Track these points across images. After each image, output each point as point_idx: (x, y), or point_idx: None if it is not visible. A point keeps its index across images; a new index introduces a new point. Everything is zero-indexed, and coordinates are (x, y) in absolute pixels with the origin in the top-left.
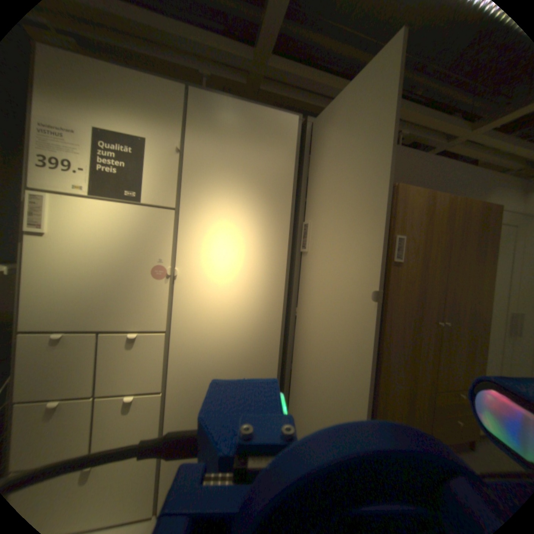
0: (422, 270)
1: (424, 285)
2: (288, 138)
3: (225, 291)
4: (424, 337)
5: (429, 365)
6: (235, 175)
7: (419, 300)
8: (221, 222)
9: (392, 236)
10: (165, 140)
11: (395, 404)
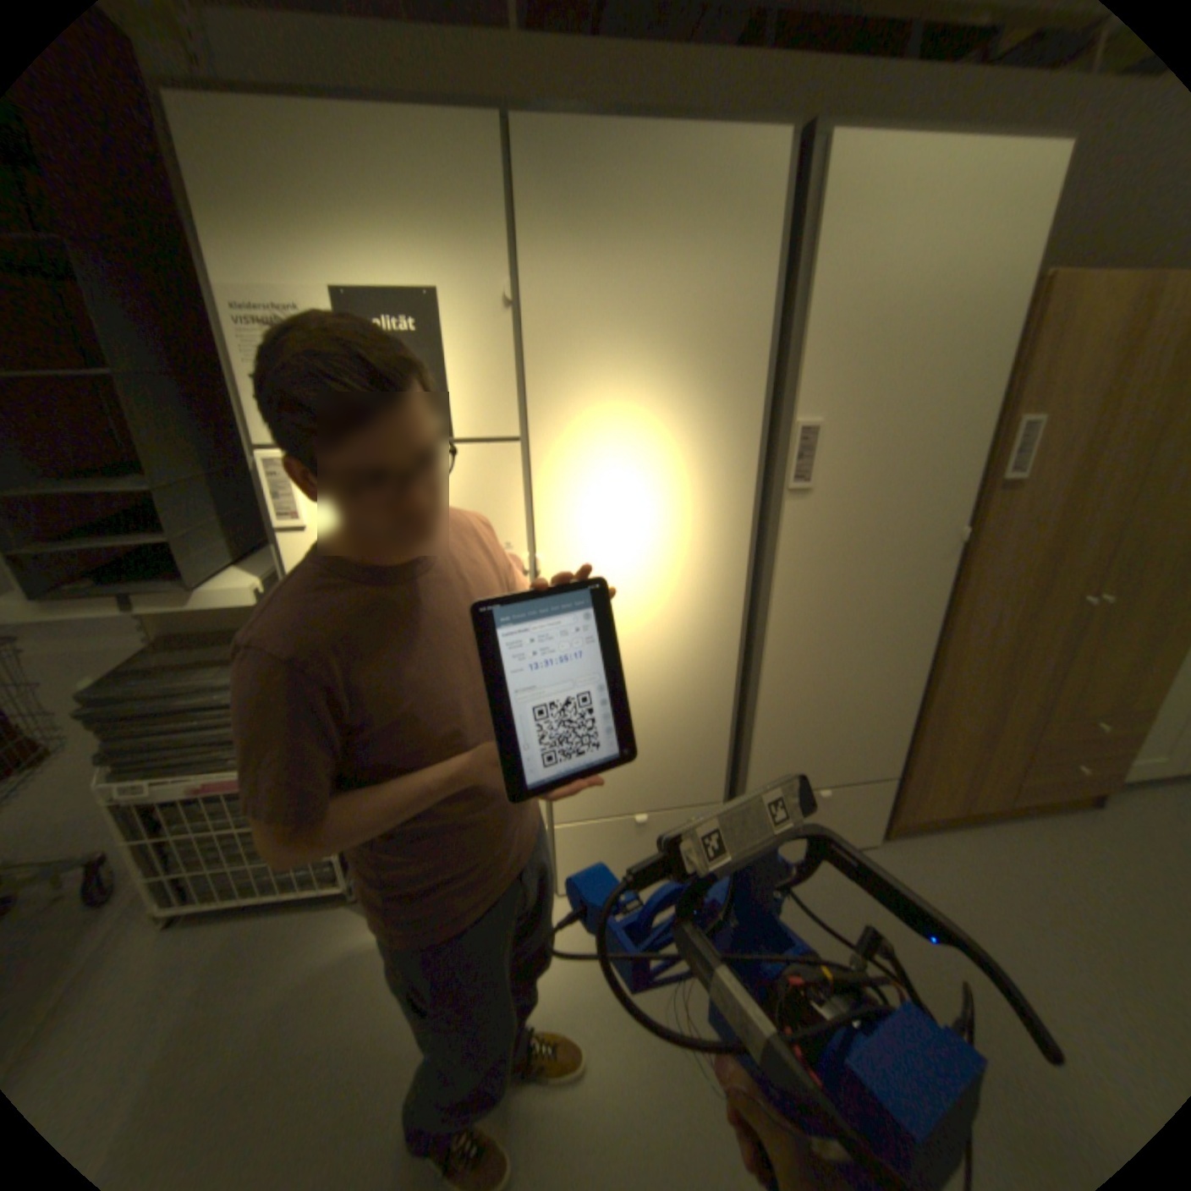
0: (1073, 489)
1: (1069, 523)
2: (764, 201)
3: (631, 584)
4: (1044, 628)
5: (1042, 679)
6: (636, 334)
7: (1049, 555)
8: (613, 450)
9: (1010, 417)
10: (476, 280)
11: (954, 747)
